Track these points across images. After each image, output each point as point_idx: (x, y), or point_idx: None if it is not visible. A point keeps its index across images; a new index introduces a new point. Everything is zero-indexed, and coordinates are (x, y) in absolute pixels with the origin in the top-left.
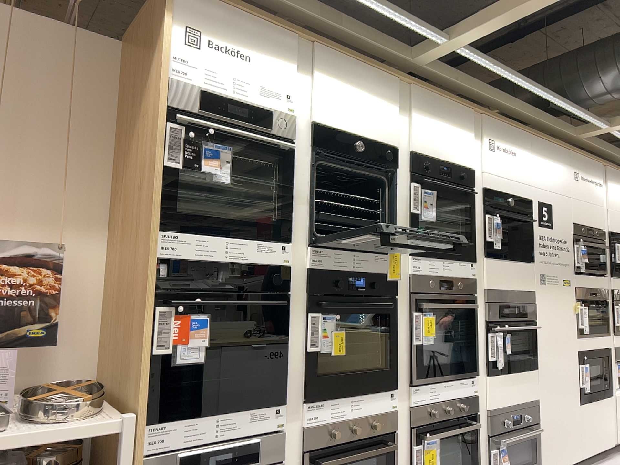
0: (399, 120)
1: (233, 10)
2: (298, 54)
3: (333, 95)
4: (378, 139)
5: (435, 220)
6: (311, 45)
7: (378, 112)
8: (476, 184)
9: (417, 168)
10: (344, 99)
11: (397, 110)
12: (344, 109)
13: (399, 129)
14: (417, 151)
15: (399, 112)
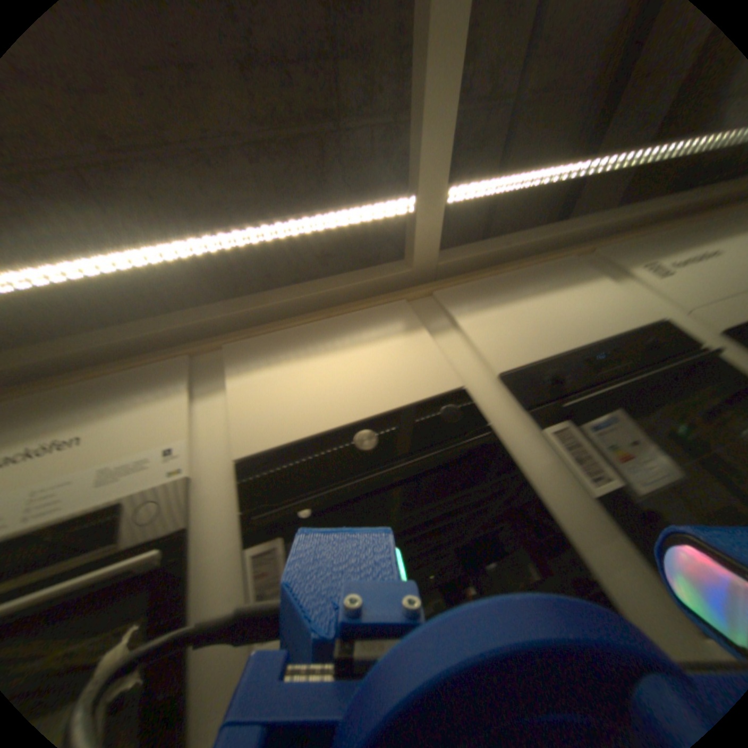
0: (440, 347)
1: (62, 392)
2: (195, 378)
3: (275, 393)
4: (407, 400)
5: (675, 470)
6: (222, 352)
7: (385, 359)
8: (694, 335)
9: (533, 392)
10: (303, 384)
11: (424, 334)
12: (307, 398)
13: (448, 358)
14: (510, 365)
15: (432, 336)
